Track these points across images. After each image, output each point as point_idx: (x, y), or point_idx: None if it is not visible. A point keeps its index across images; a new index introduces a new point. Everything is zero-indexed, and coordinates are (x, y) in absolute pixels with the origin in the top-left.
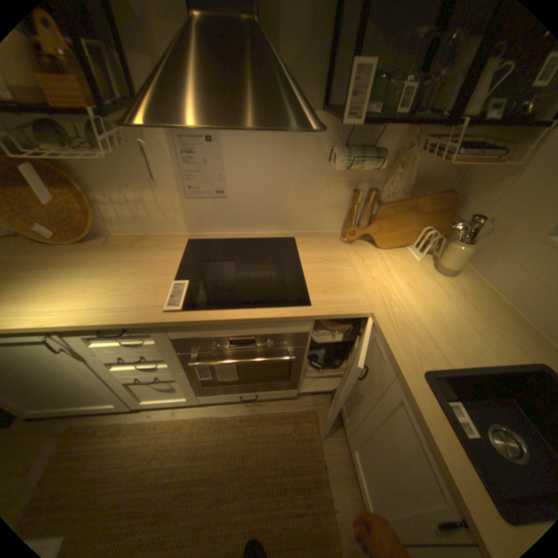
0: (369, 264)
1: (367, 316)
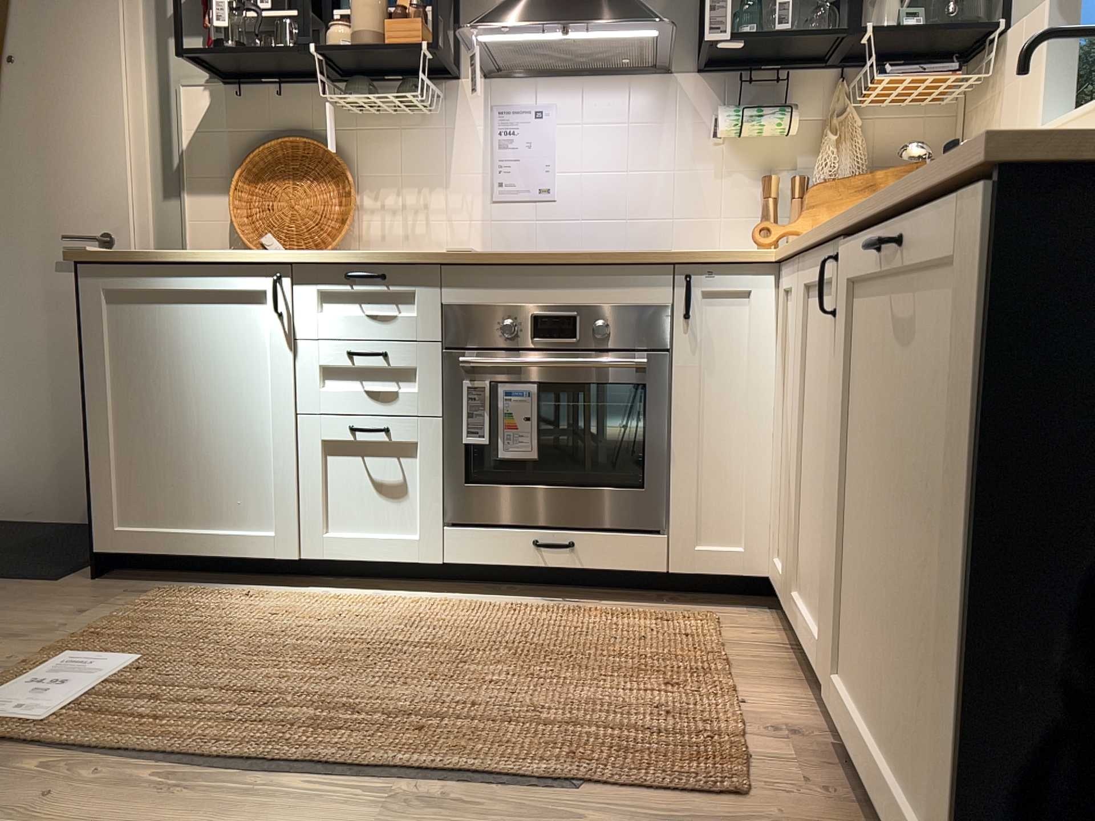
0: None
1: (769, 261)
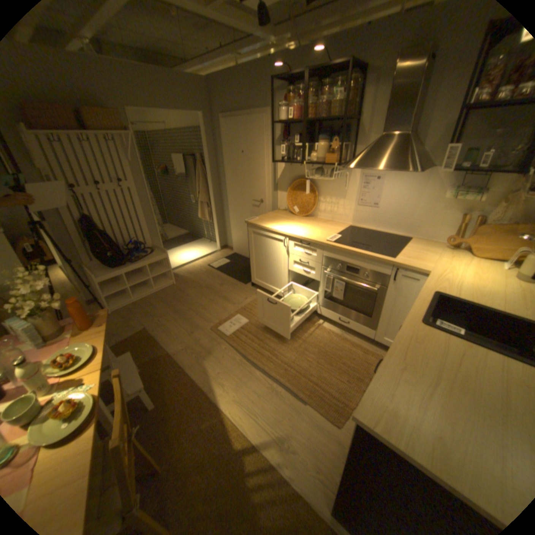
0: (456, 259)
1: (427, 273)
